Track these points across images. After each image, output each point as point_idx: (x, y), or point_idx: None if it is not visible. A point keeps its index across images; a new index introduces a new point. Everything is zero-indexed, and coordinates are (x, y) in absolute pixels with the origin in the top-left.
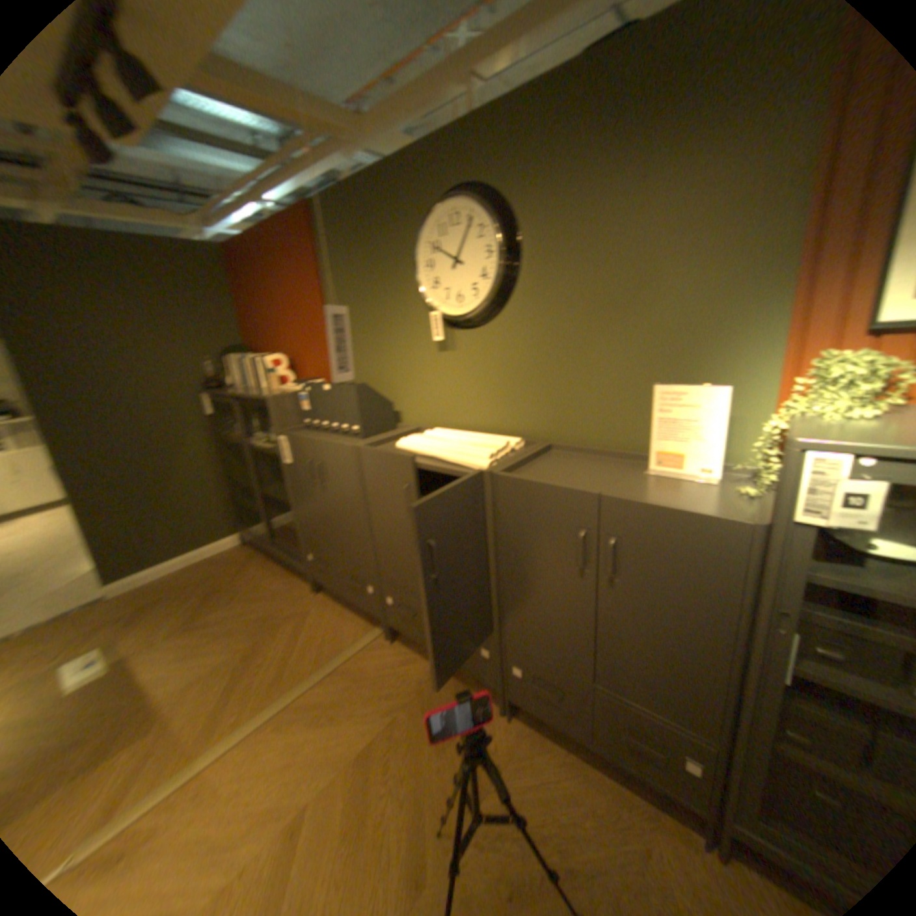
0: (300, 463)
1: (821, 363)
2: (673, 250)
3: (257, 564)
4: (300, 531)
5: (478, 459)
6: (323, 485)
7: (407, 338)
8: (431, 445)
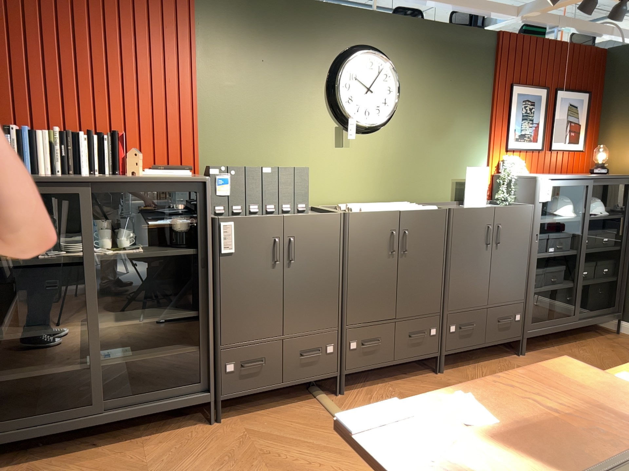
0: (255, 246)
1: (504, 160)
2: (459, 113)
3: (55, 463)
4: (220, 336)
5: (429, 206)
6: (289, 260)
7: (308, 133)
8: (382, 207)
